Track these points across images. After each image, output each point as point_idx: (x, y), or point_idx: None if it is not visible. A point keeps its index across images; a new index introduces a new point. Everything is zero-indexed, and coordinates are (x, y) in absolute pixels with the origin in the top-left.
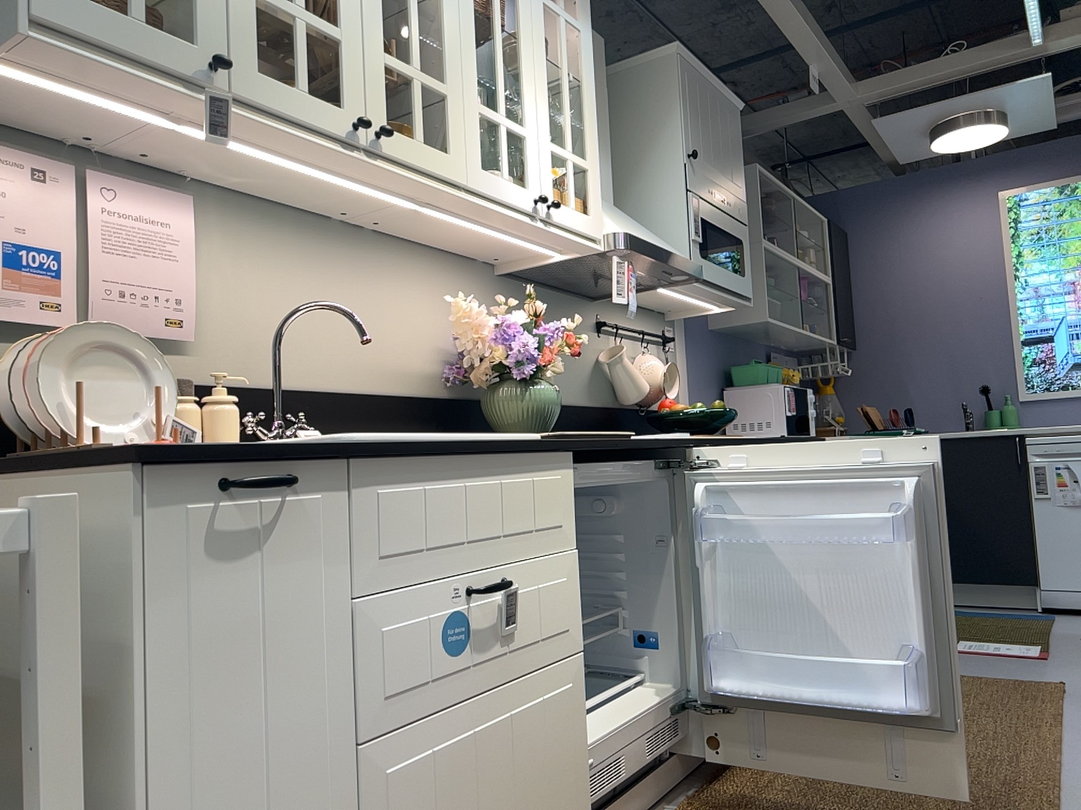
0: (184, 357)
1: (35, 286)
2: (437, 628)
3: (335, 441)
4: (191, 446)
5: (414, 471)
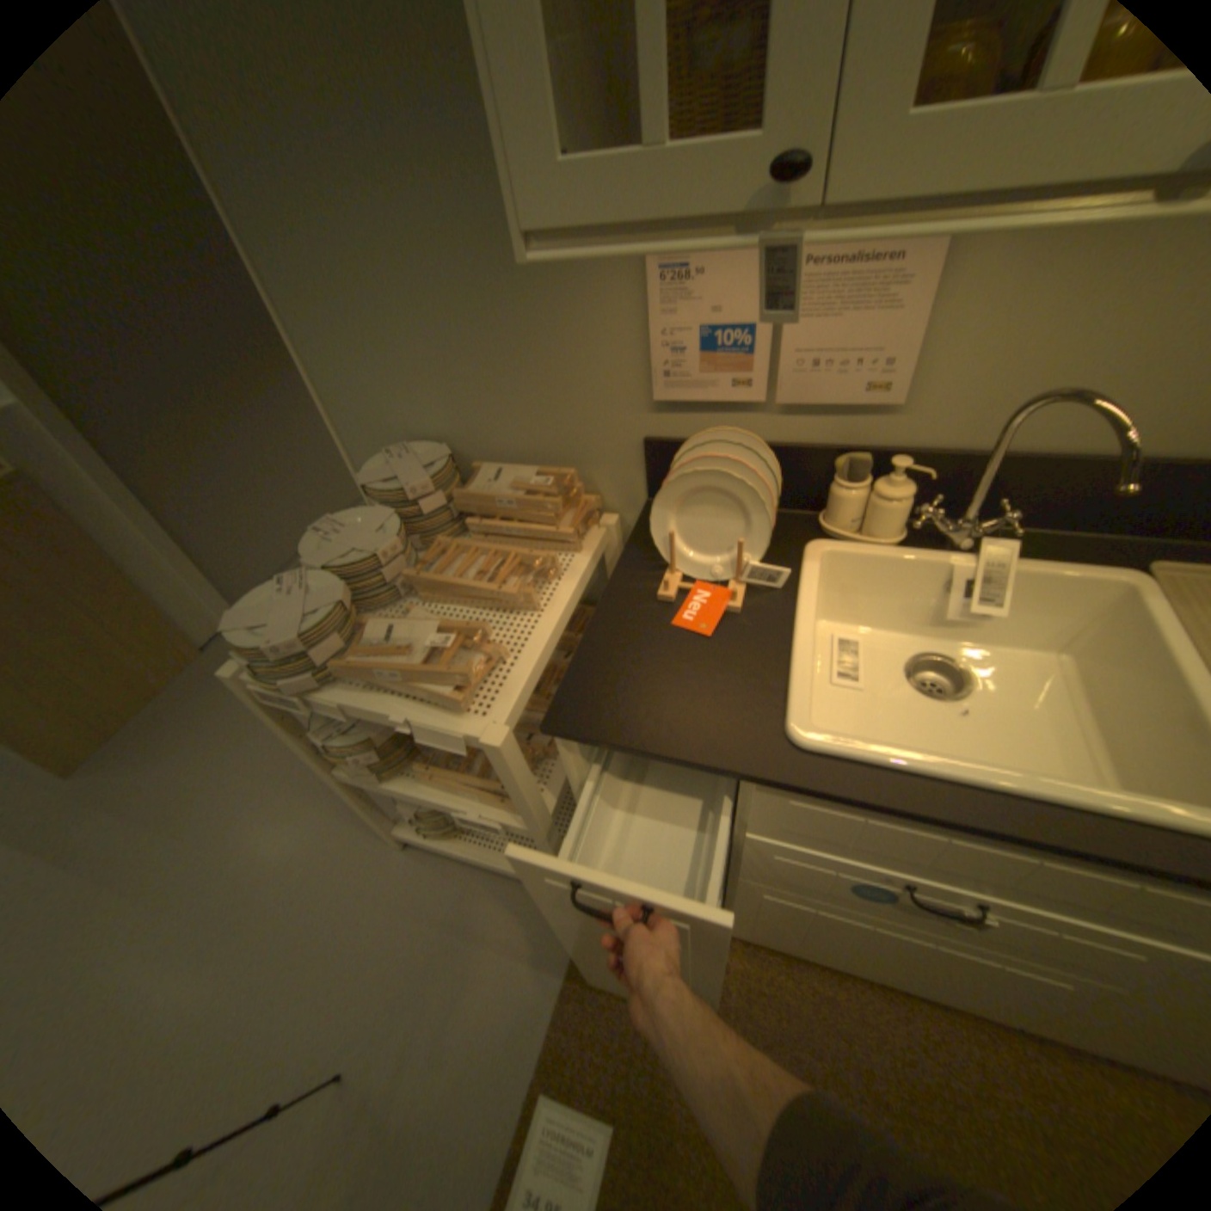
0: (891, 419)
1: (729, 366)
2: (854, 886)
3: (789, 737)
4: (614, 720)
5: (863, 811)
